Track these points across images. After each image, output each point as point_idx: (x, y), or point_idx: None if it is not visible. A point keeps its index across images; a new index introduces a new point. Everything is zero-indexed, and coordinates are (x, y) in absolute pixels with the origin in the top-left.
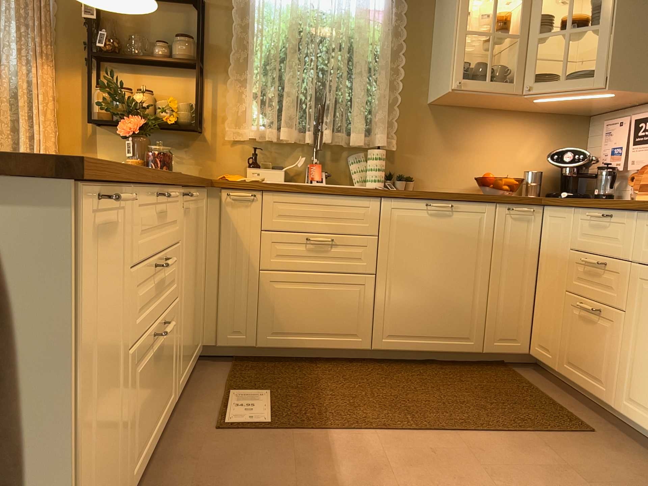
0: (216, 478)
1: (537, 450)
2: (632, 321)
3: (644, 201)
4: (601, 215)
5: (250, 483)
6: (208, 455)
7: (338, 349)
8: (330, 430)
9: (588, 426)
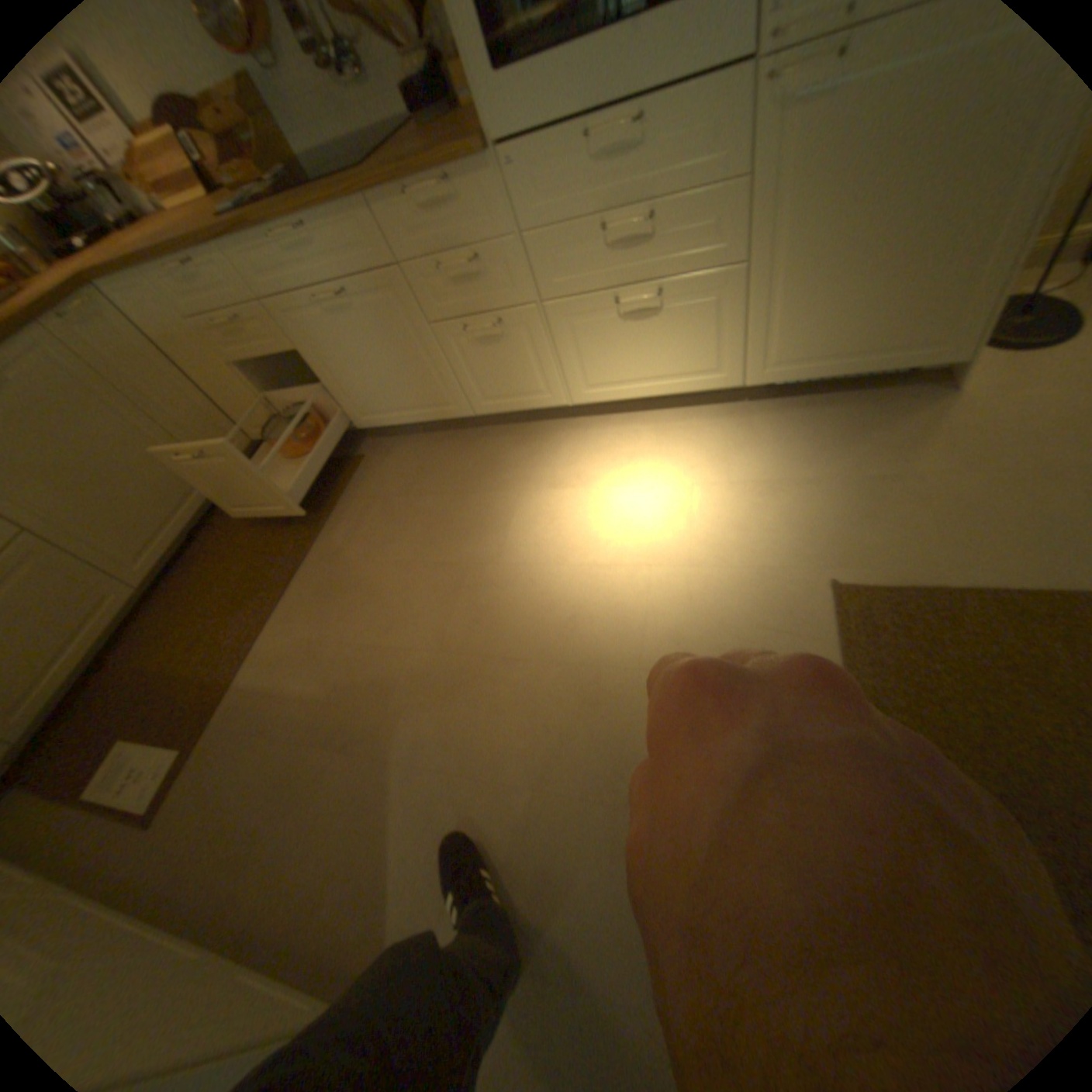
0: (228, 833)
1: (357, 508)
2: (308, 354)
3: (205, 224)
4: (180, 264)
5: (257, 791)
6: (187, 840)
7: (106, 630)
8: (232, 681)
9: (355, 456)
